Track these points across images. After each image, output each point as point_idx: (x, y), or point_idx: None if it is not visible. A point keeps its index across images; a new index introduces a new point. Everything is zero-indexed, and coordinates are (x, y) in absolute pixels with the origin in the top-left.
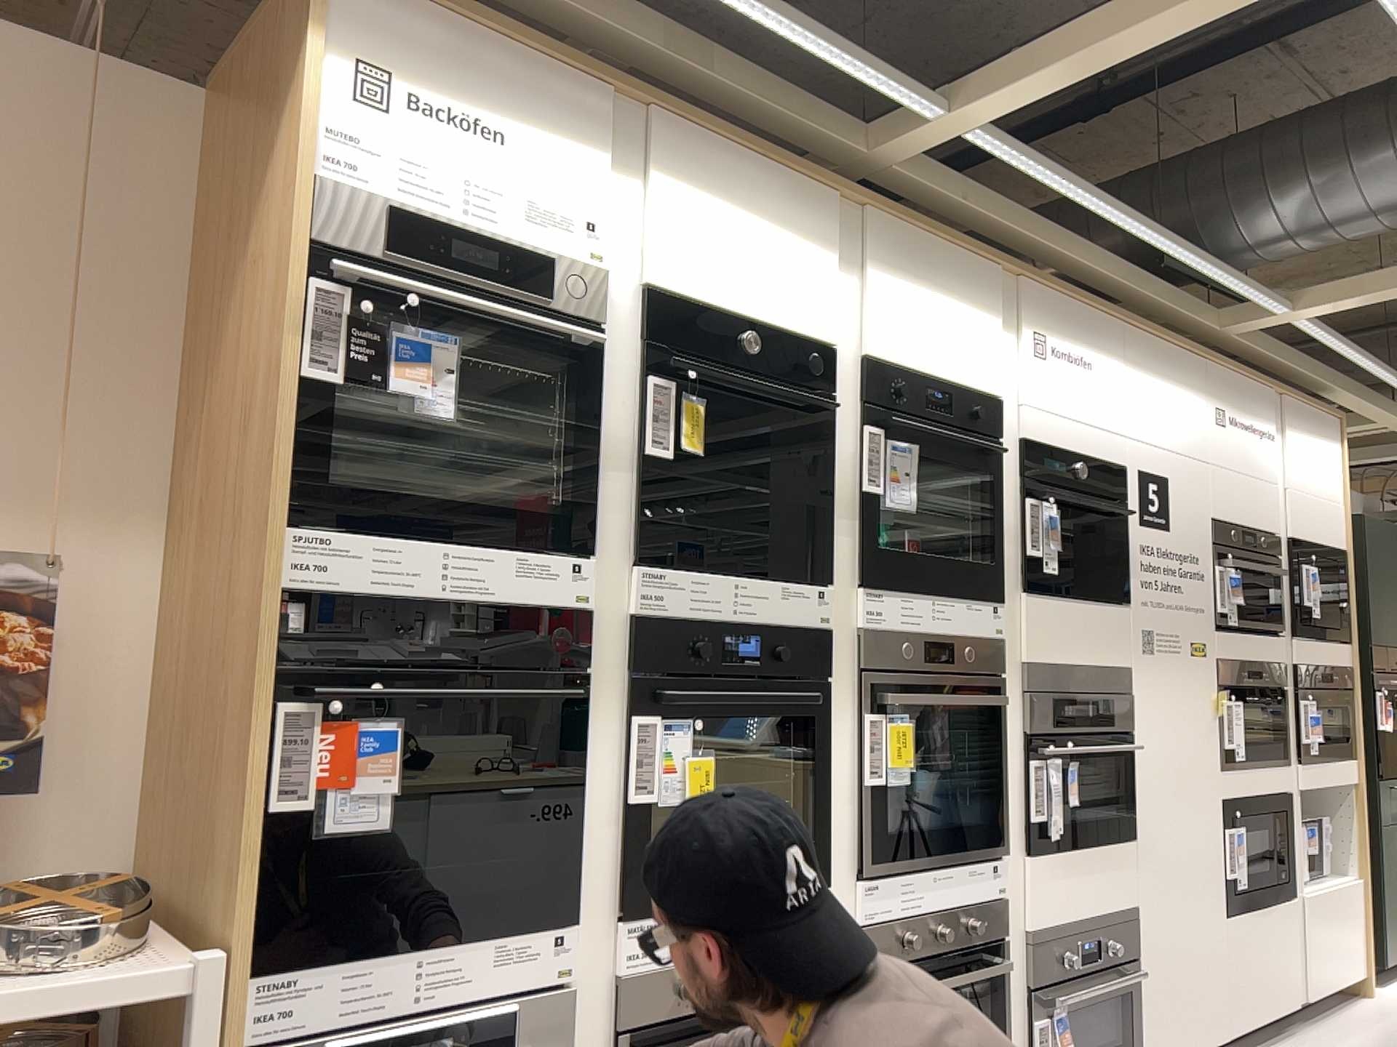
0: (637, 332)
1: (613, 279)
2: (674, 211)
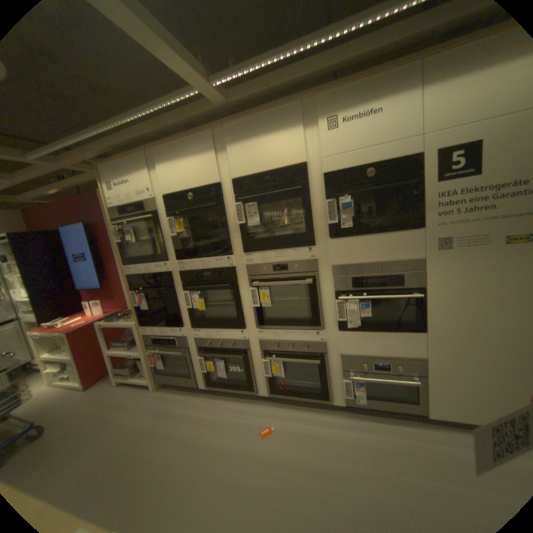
0: (163, 206)
1: (154, 196)
2: (161, 169)
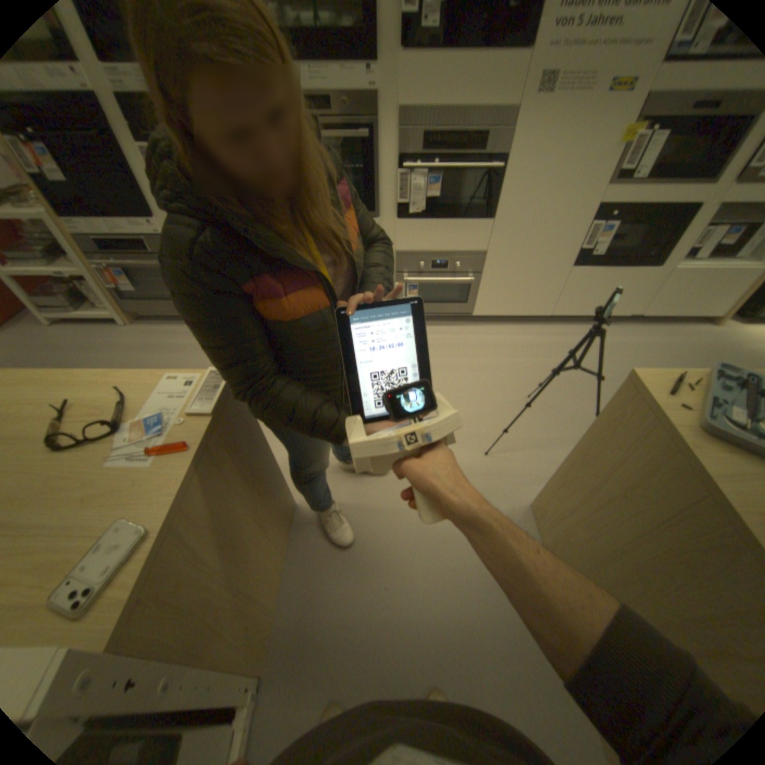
0: None
1: None
2: None
